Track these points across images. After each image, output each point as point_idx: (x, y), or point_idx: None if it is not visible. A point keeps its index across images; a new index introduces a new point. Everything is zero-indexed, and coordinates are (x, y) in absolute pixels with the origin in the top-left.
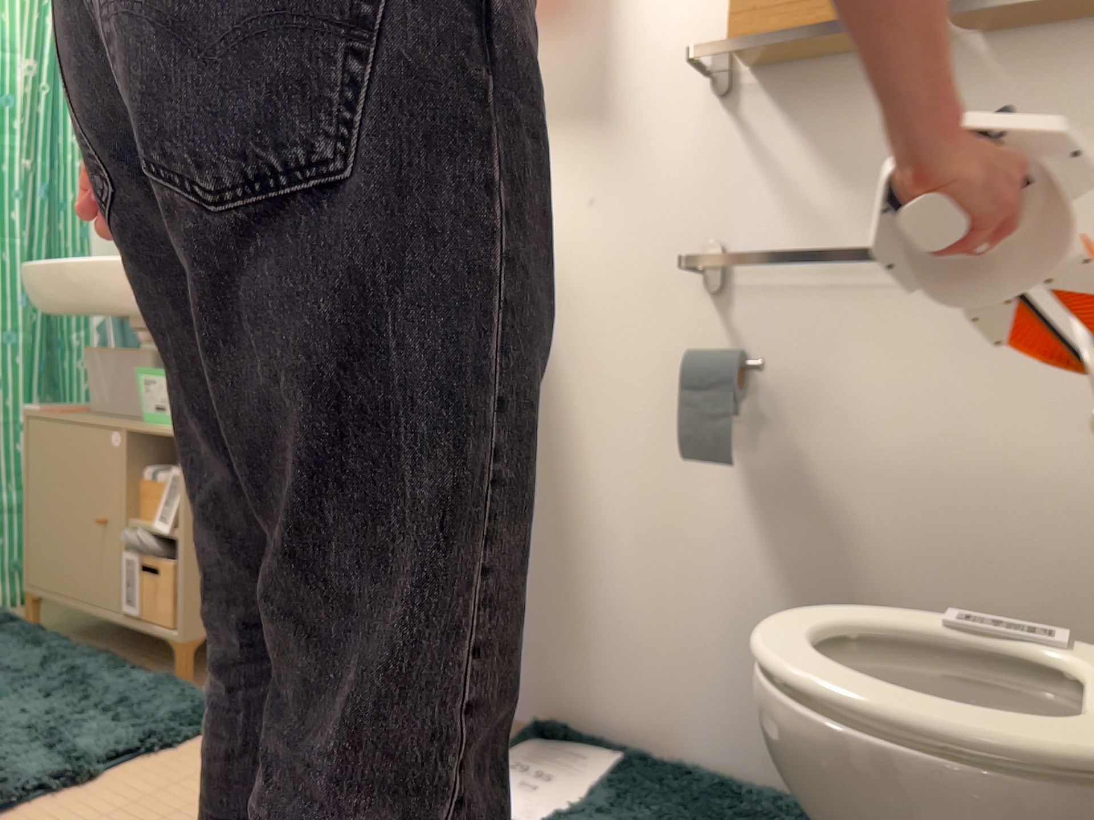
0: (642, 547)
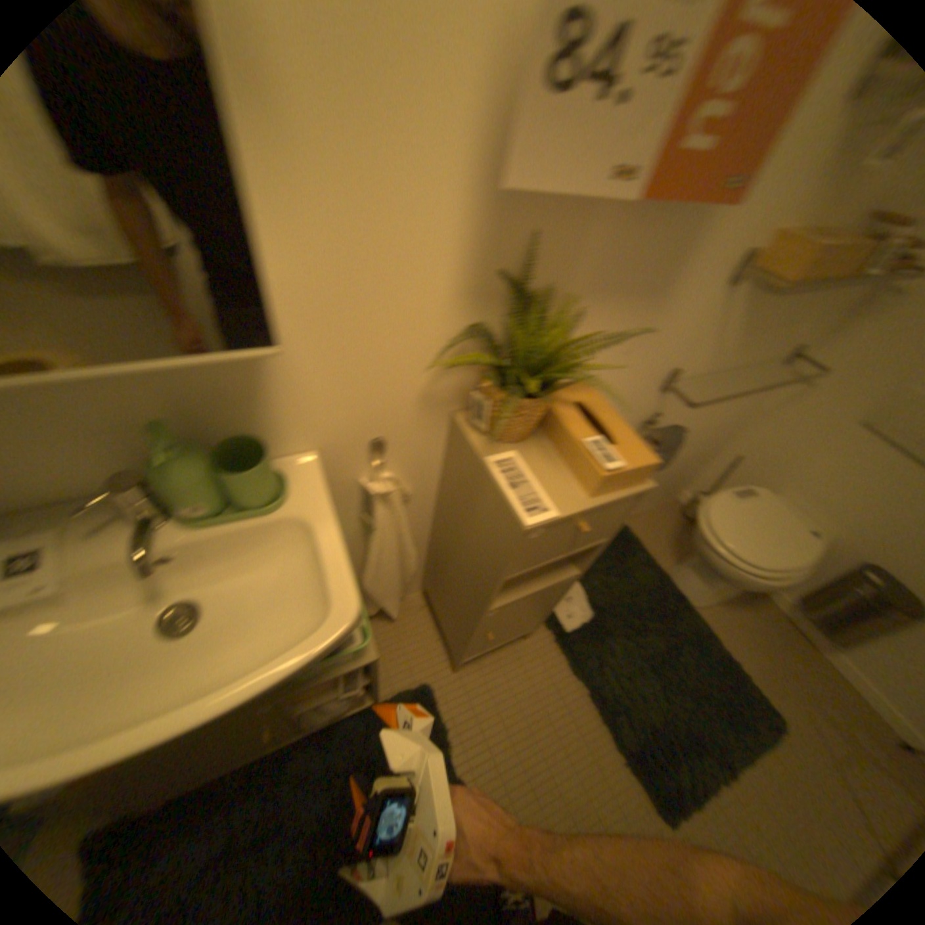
0: None
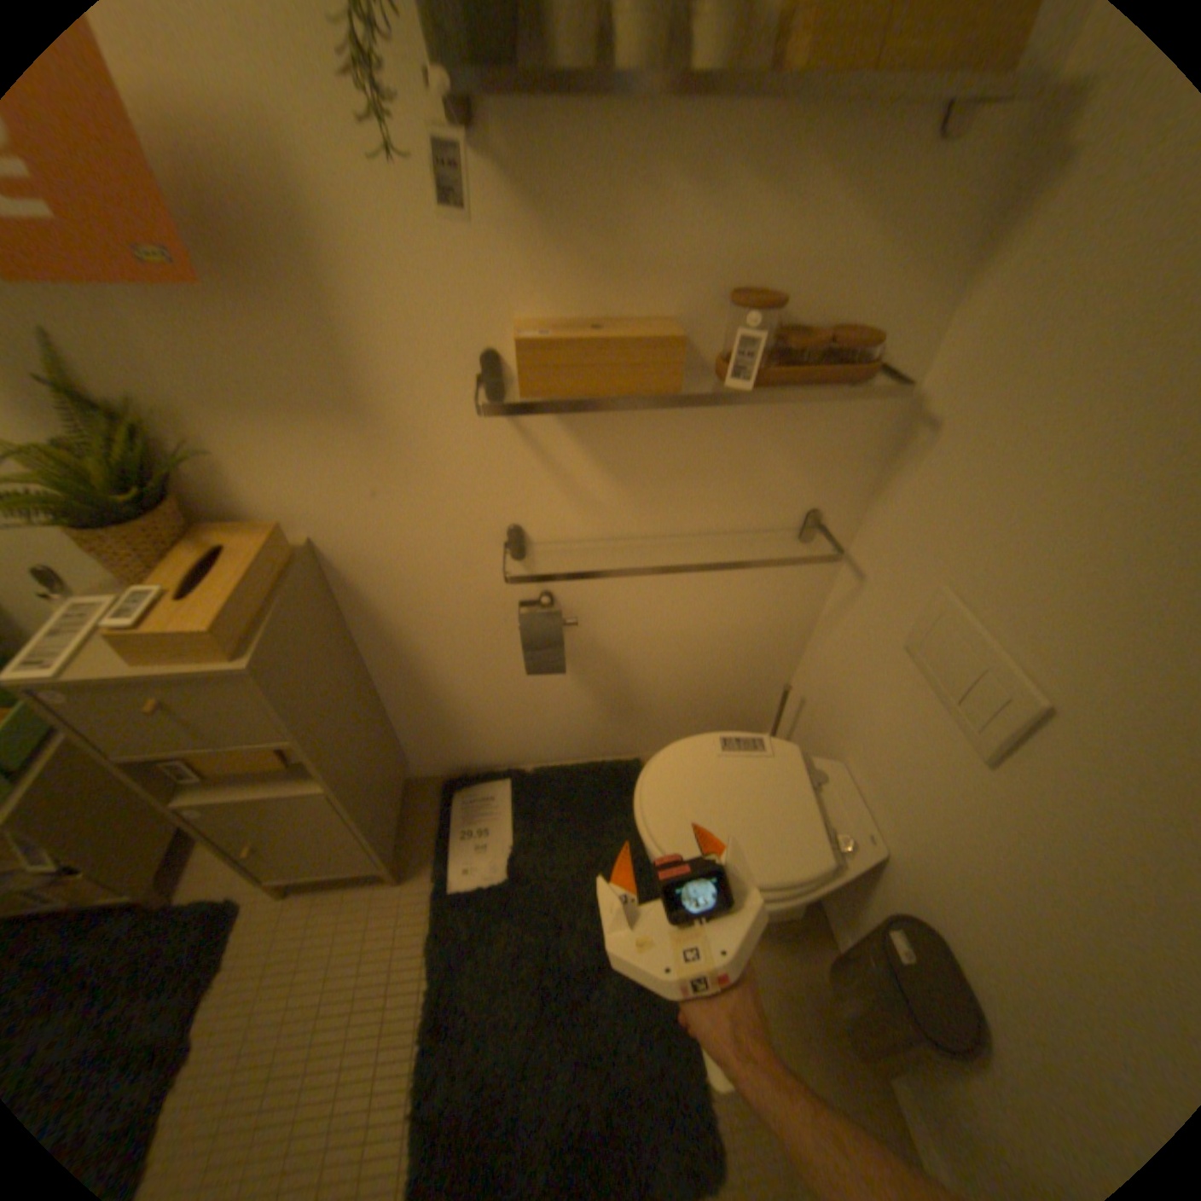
0: (492, 694)
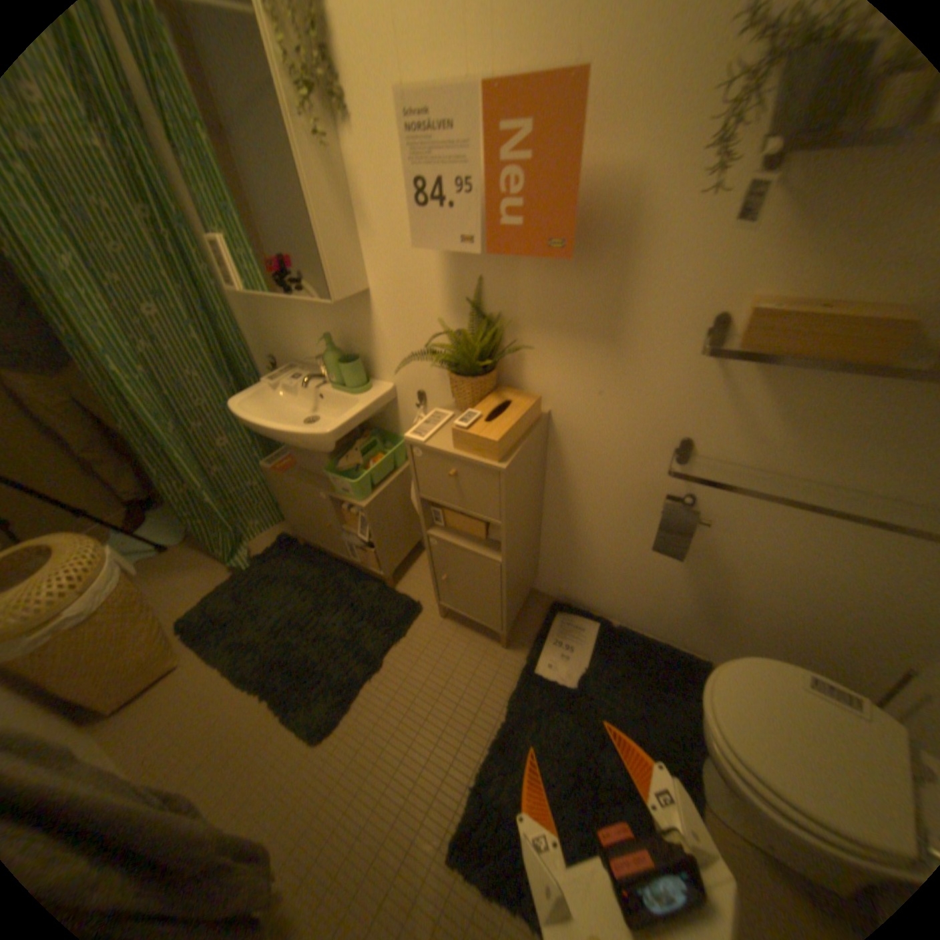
0: (616, 556)
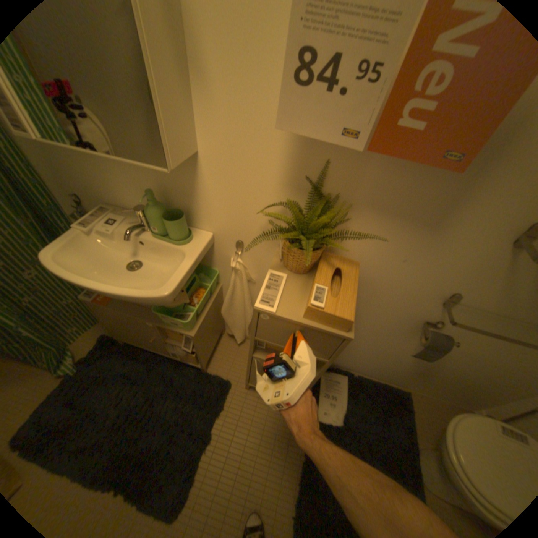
0: (370, 345)
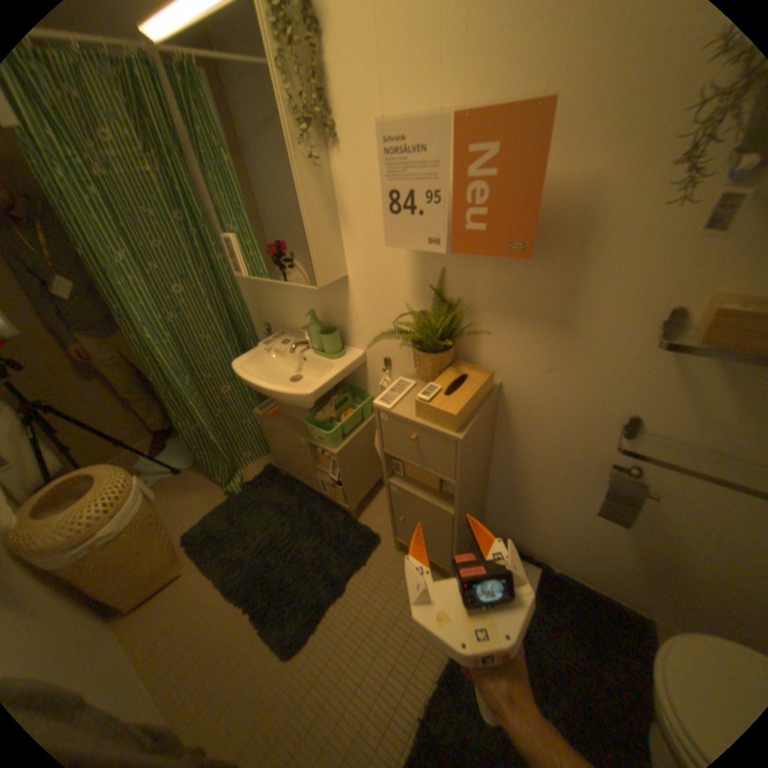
0: (559, 511)
